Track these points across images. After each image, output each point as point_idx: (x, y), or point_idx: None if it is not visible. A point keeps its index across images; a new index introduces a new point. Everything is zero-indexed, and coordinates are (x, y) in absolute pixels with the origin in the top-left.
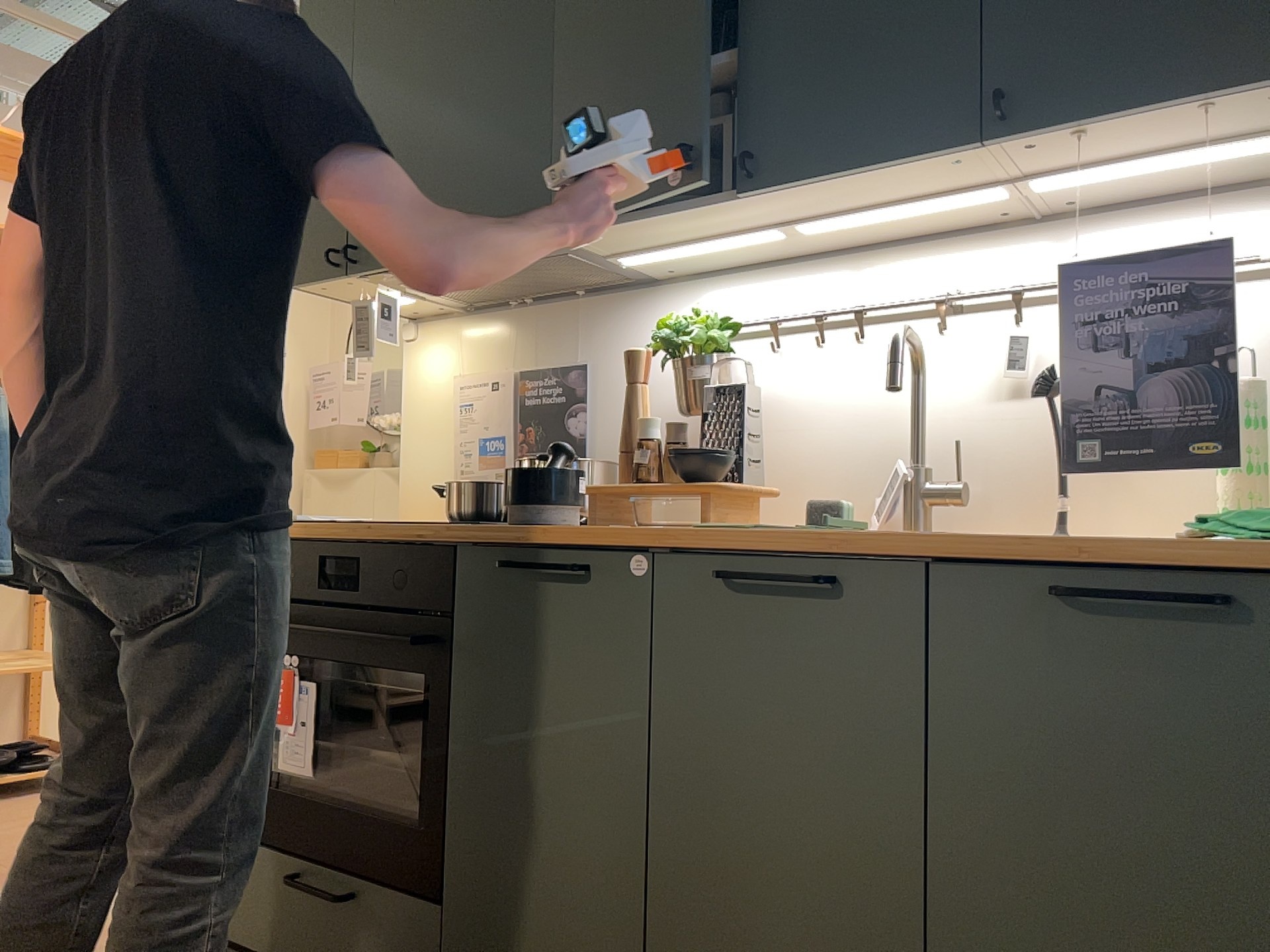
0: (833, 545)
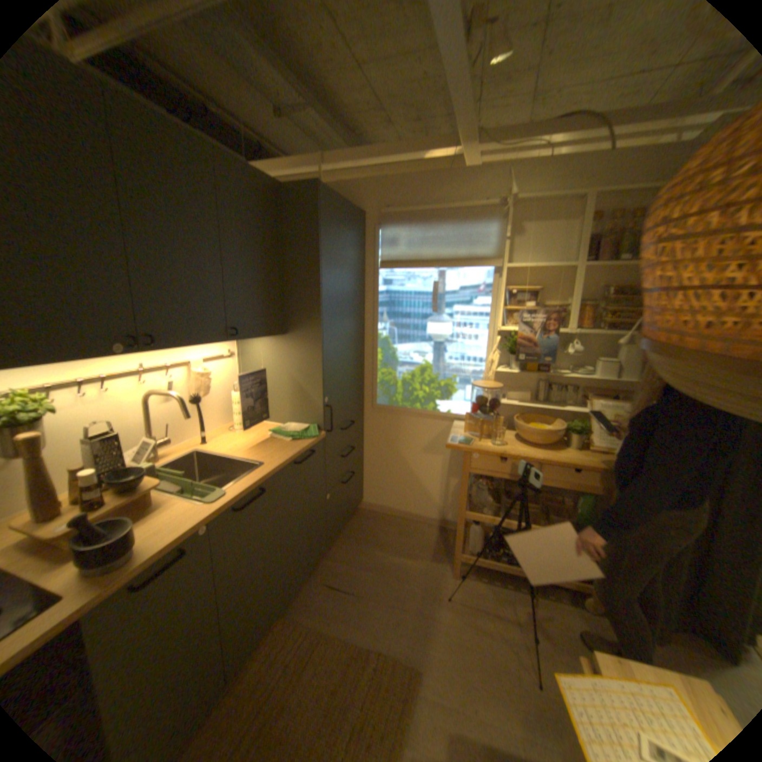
0: (261, 481)
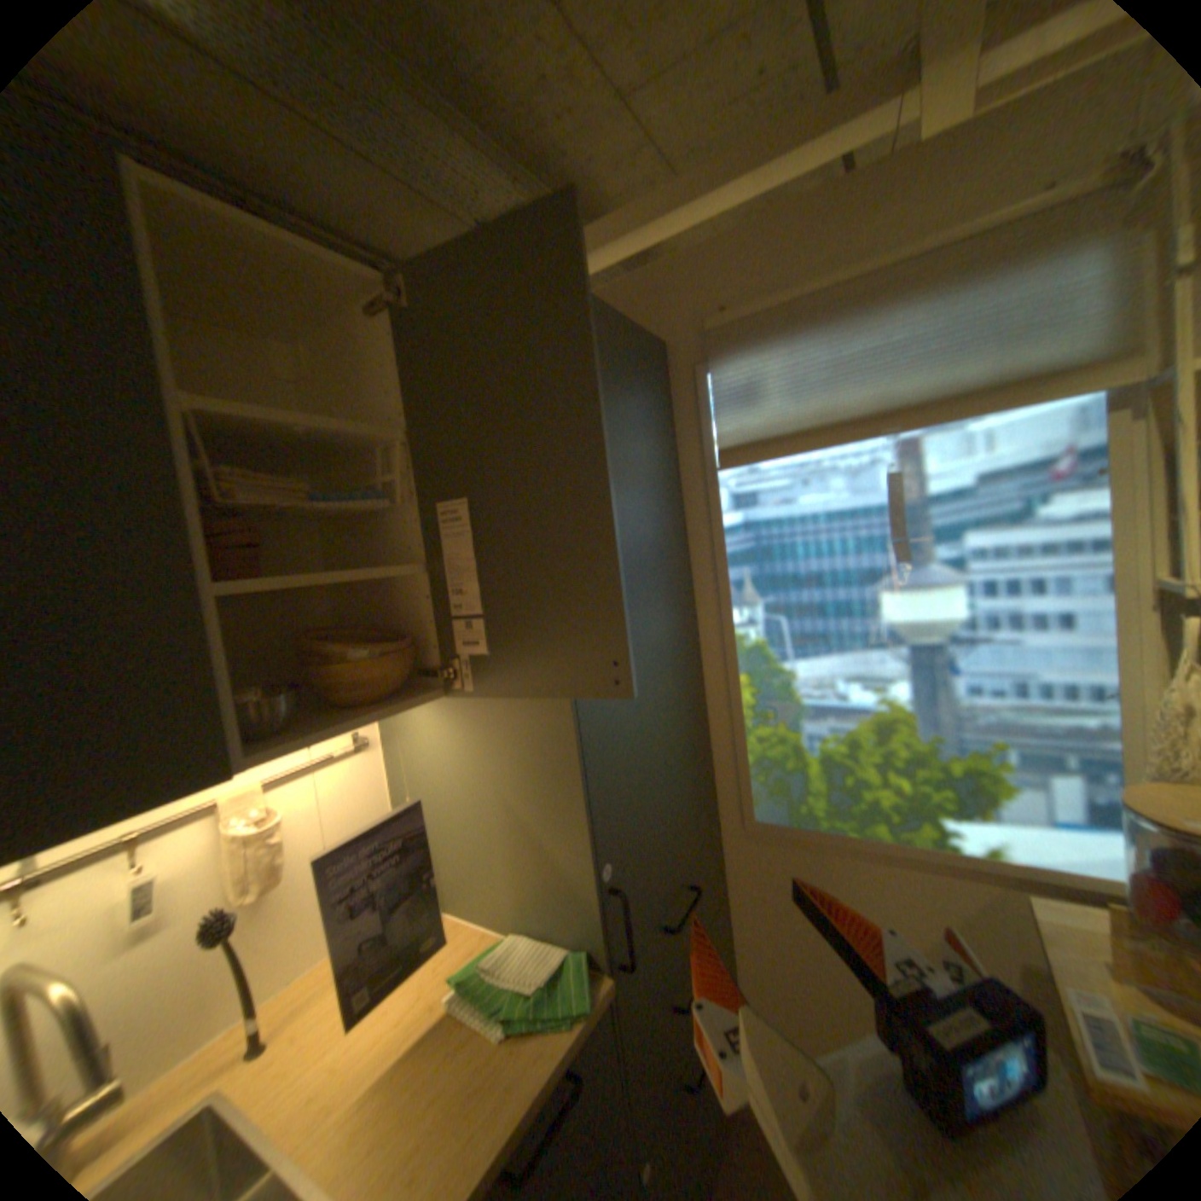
0: None
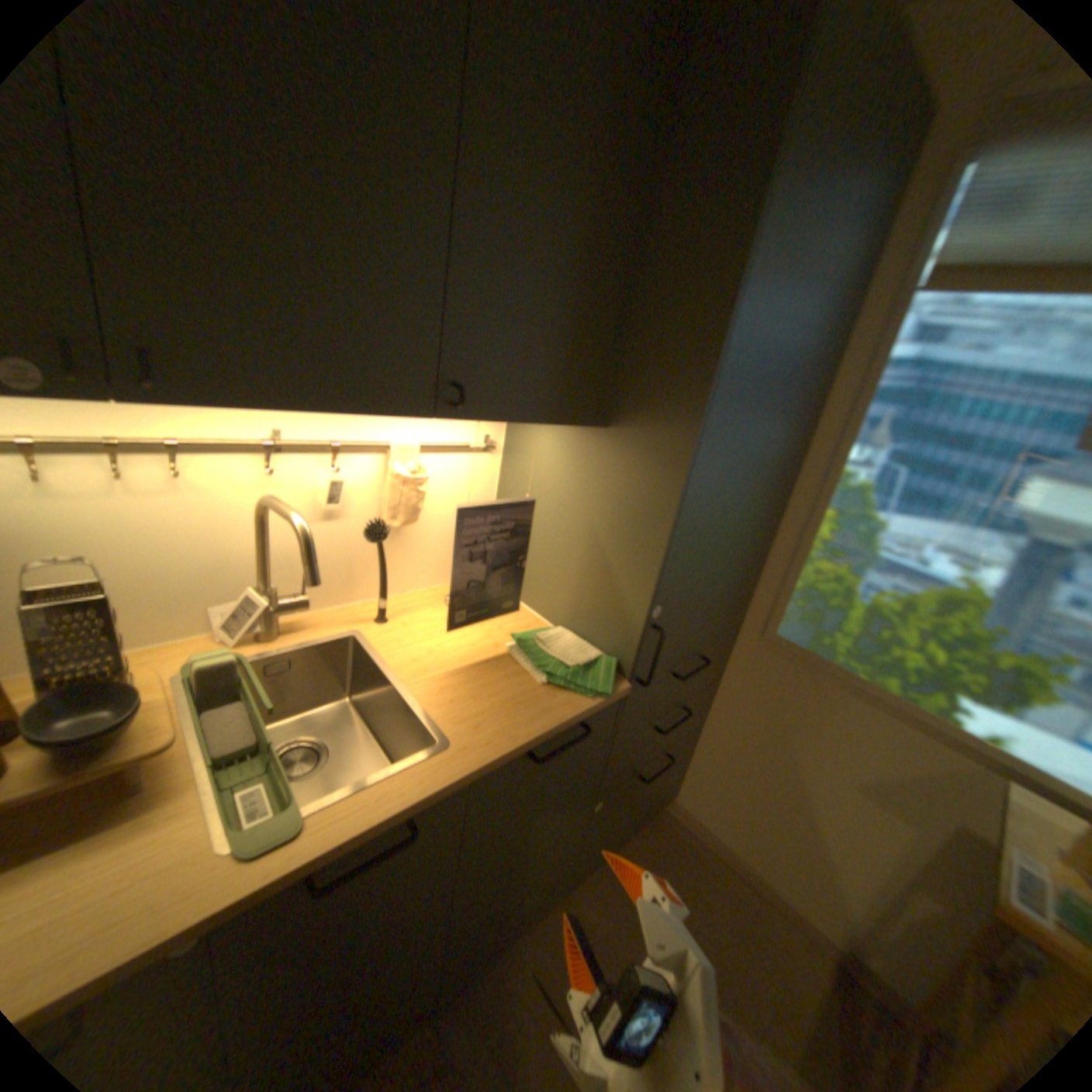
0: (414, 809)
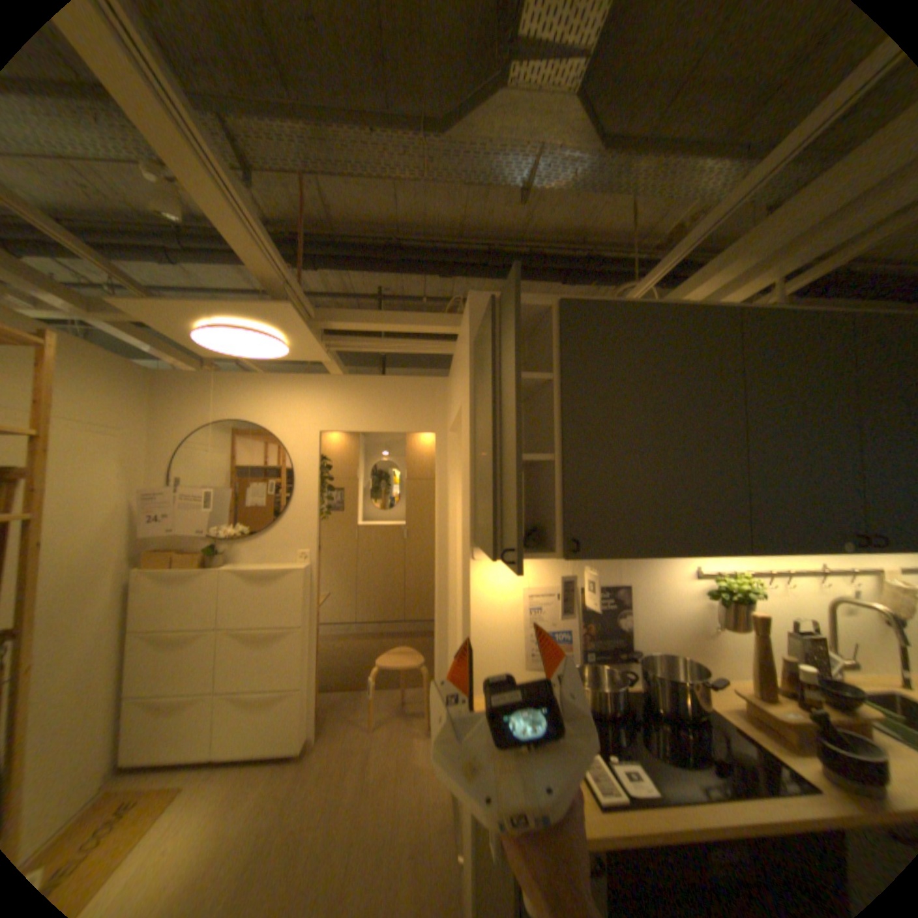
0: None
